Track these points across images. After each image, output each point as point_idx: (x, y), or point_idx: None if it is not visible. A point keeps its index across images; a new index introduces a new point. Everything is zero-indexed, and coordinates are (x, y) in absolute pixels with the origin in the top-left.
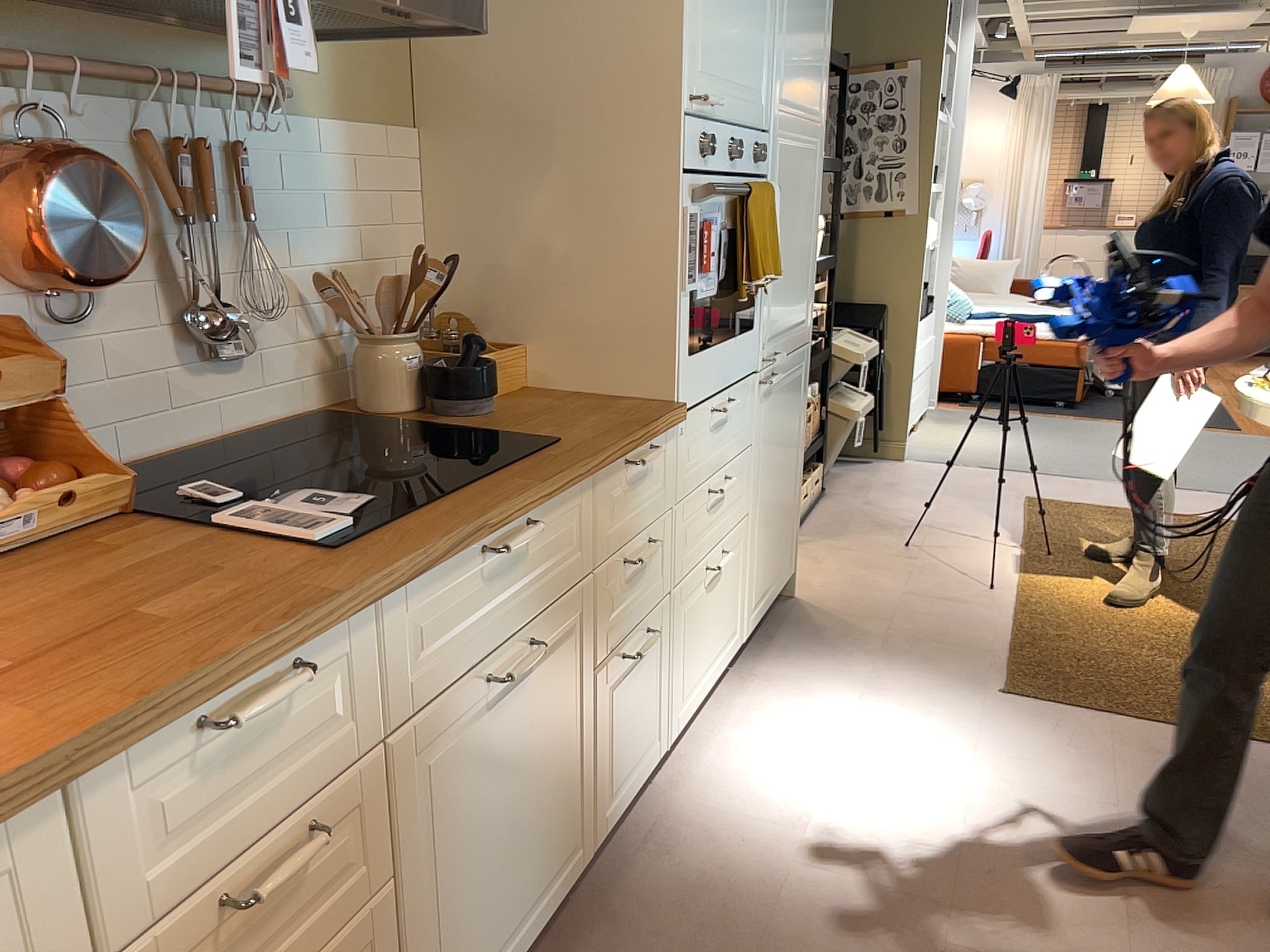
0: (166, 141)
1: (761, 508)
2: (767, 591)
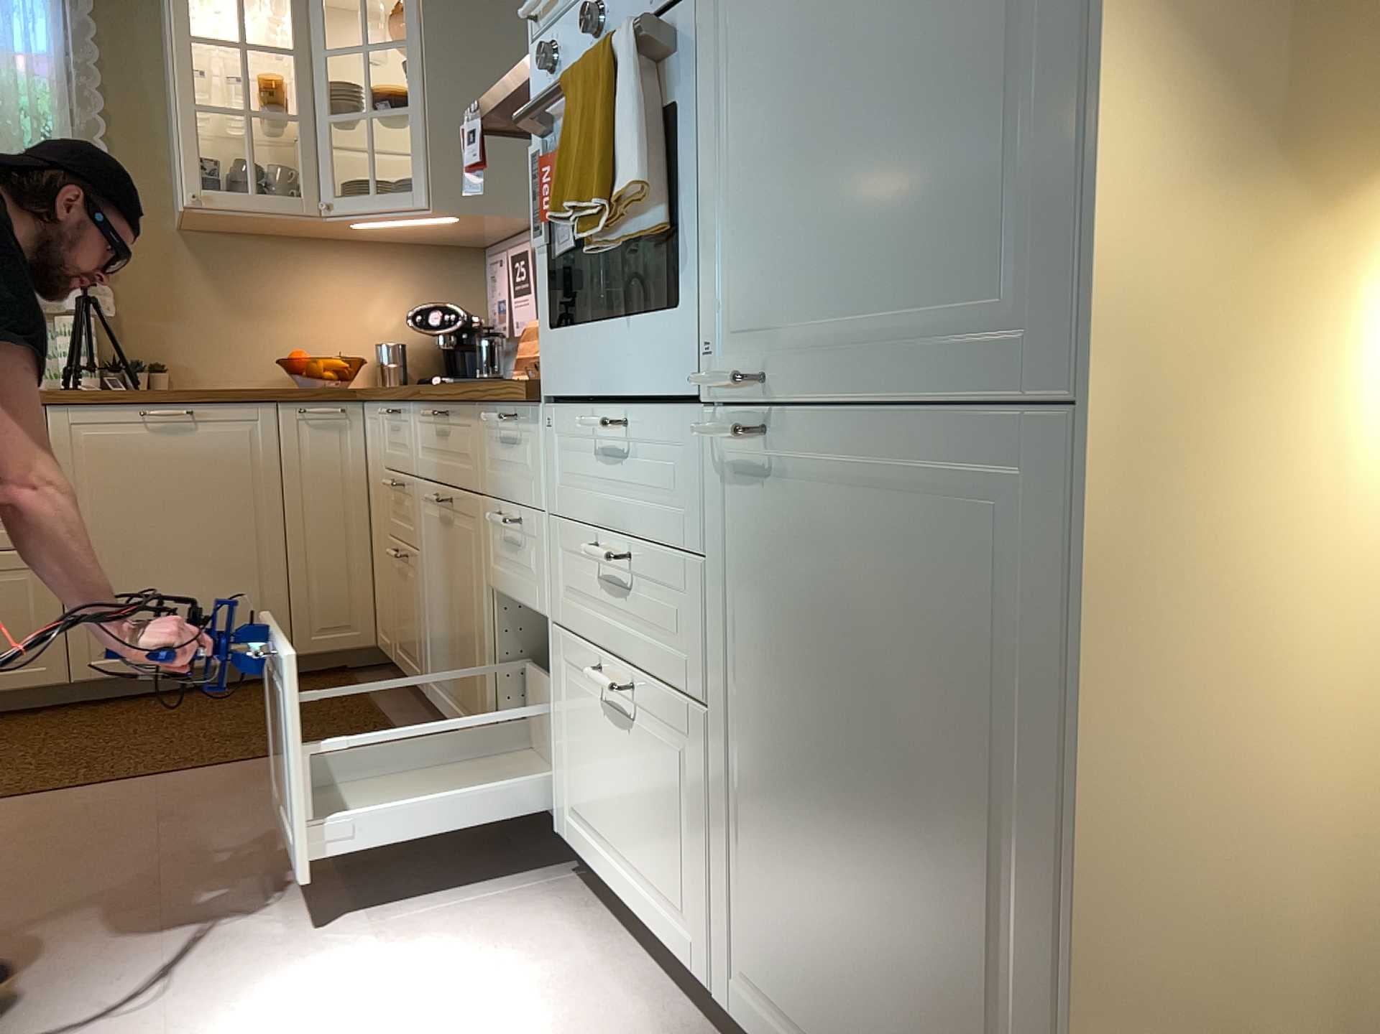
0: None
1: (764, 766)
2: None
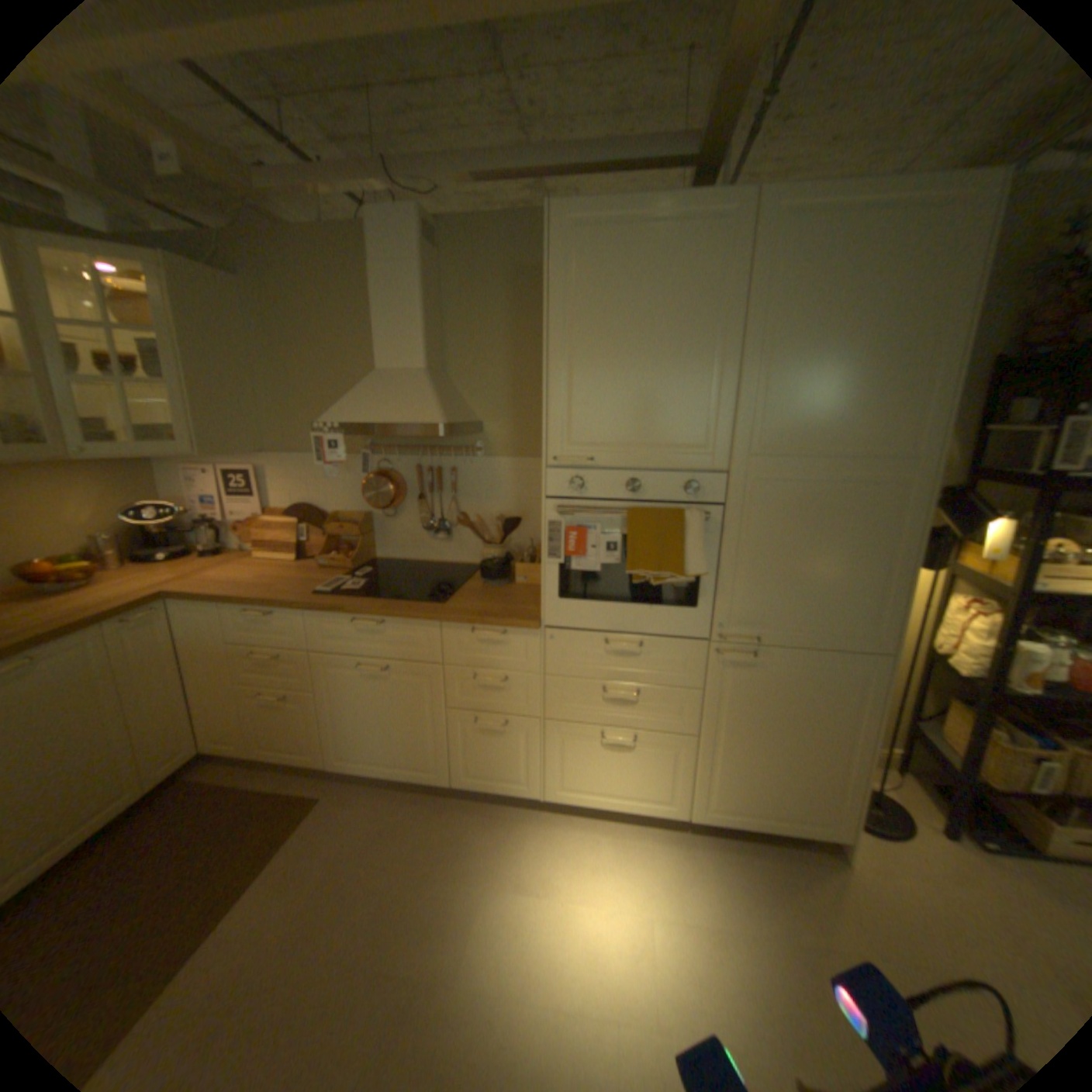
0: (424, 467)
1: (732, 746)
2: (758, 819)
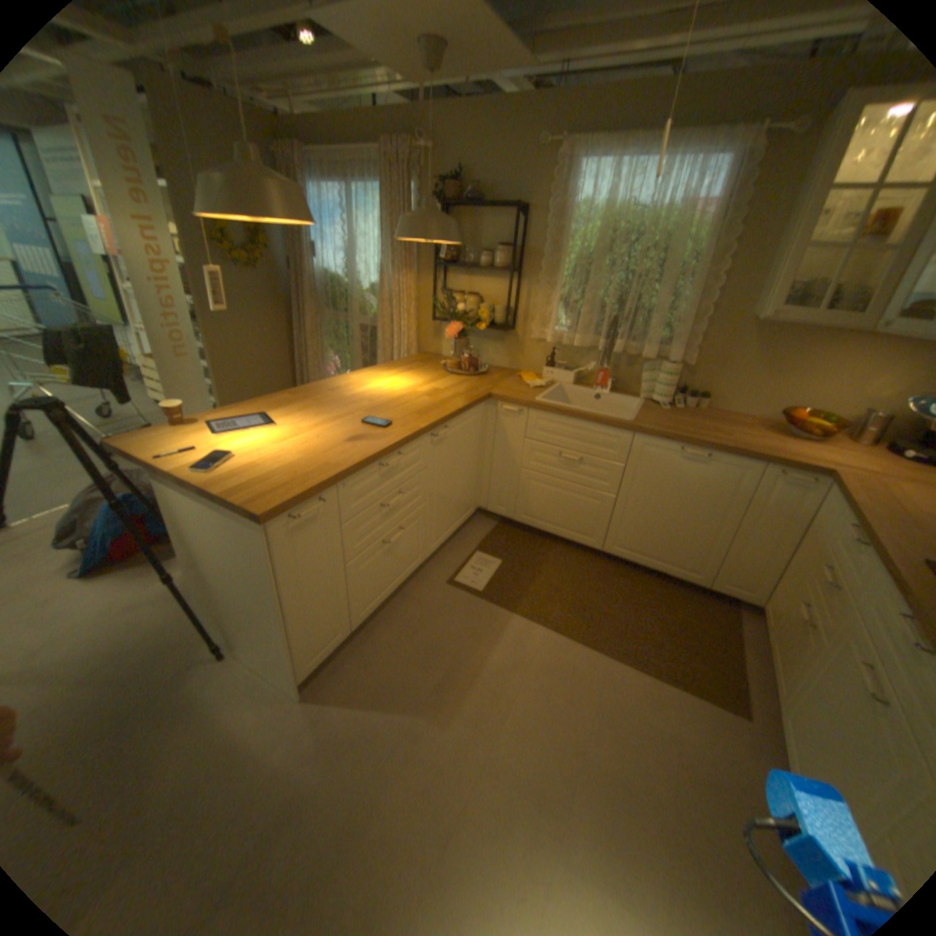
0: None
1: None
2: None
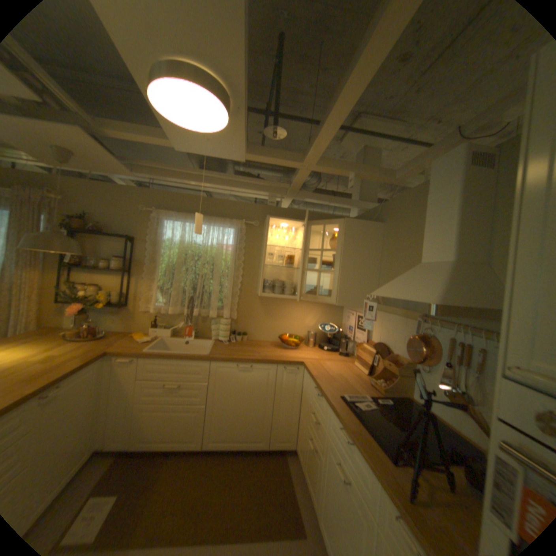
0: (459, 341)
1: None
2: None
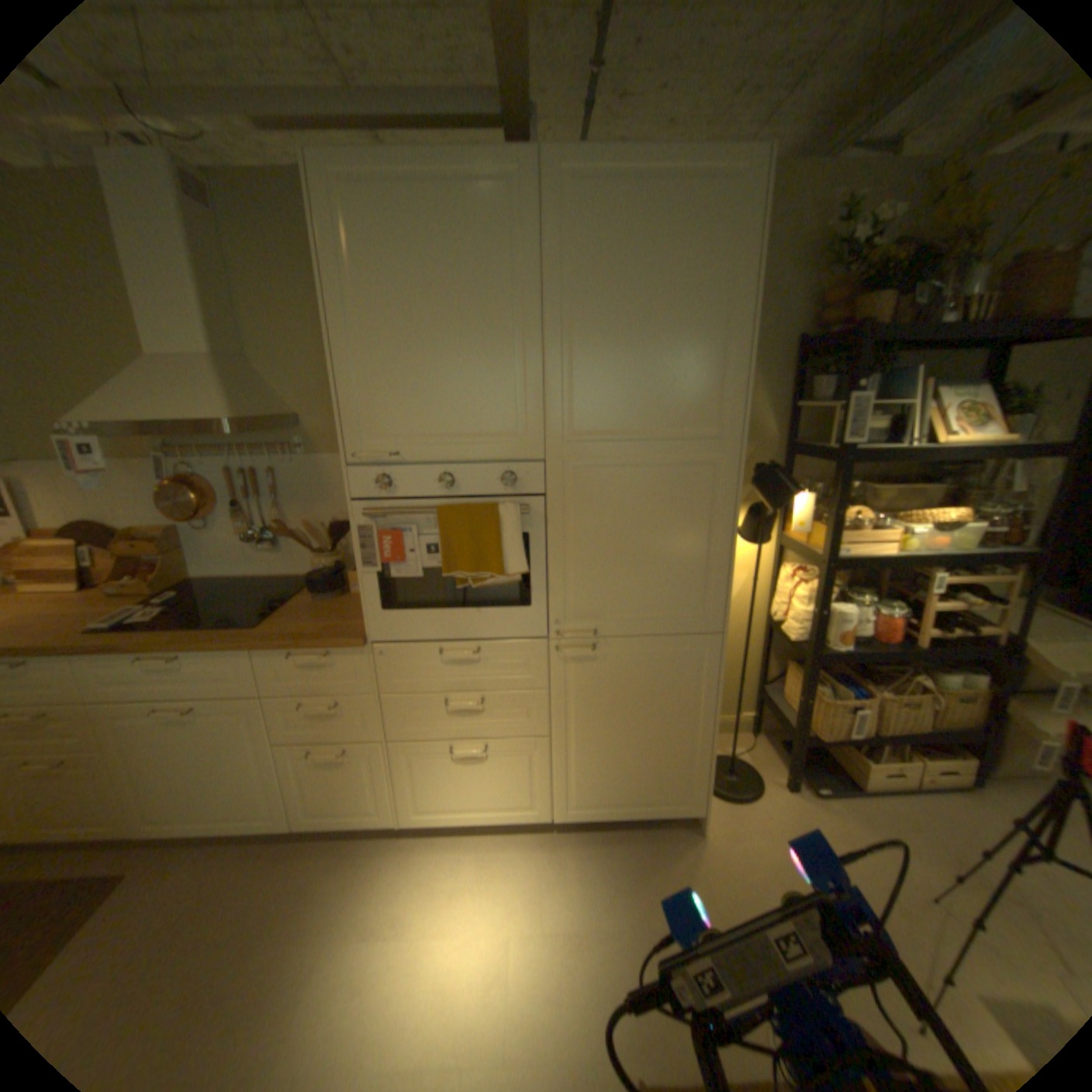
0: (232, 469)
1: (582, 741)
2: (616, 808)
